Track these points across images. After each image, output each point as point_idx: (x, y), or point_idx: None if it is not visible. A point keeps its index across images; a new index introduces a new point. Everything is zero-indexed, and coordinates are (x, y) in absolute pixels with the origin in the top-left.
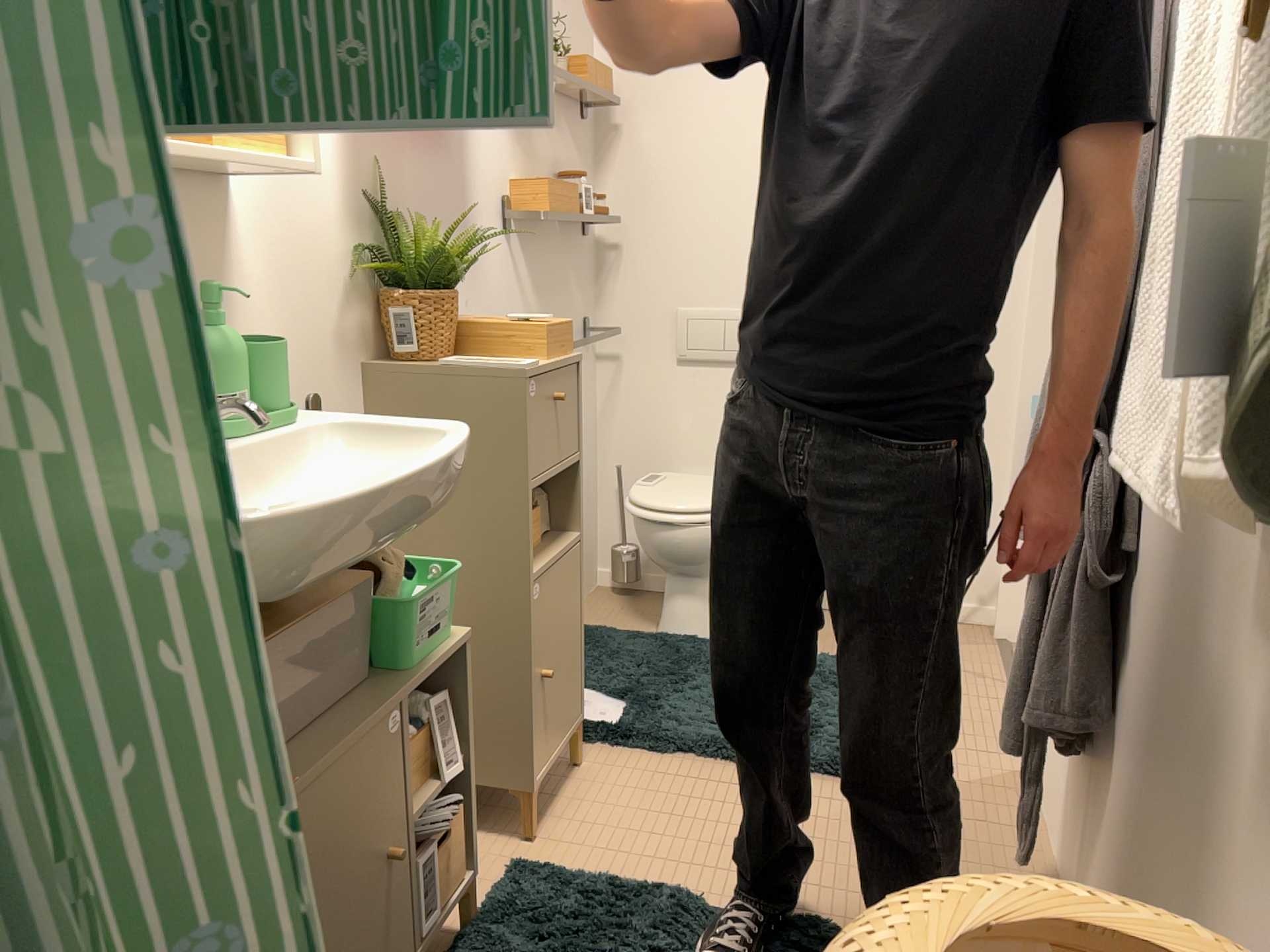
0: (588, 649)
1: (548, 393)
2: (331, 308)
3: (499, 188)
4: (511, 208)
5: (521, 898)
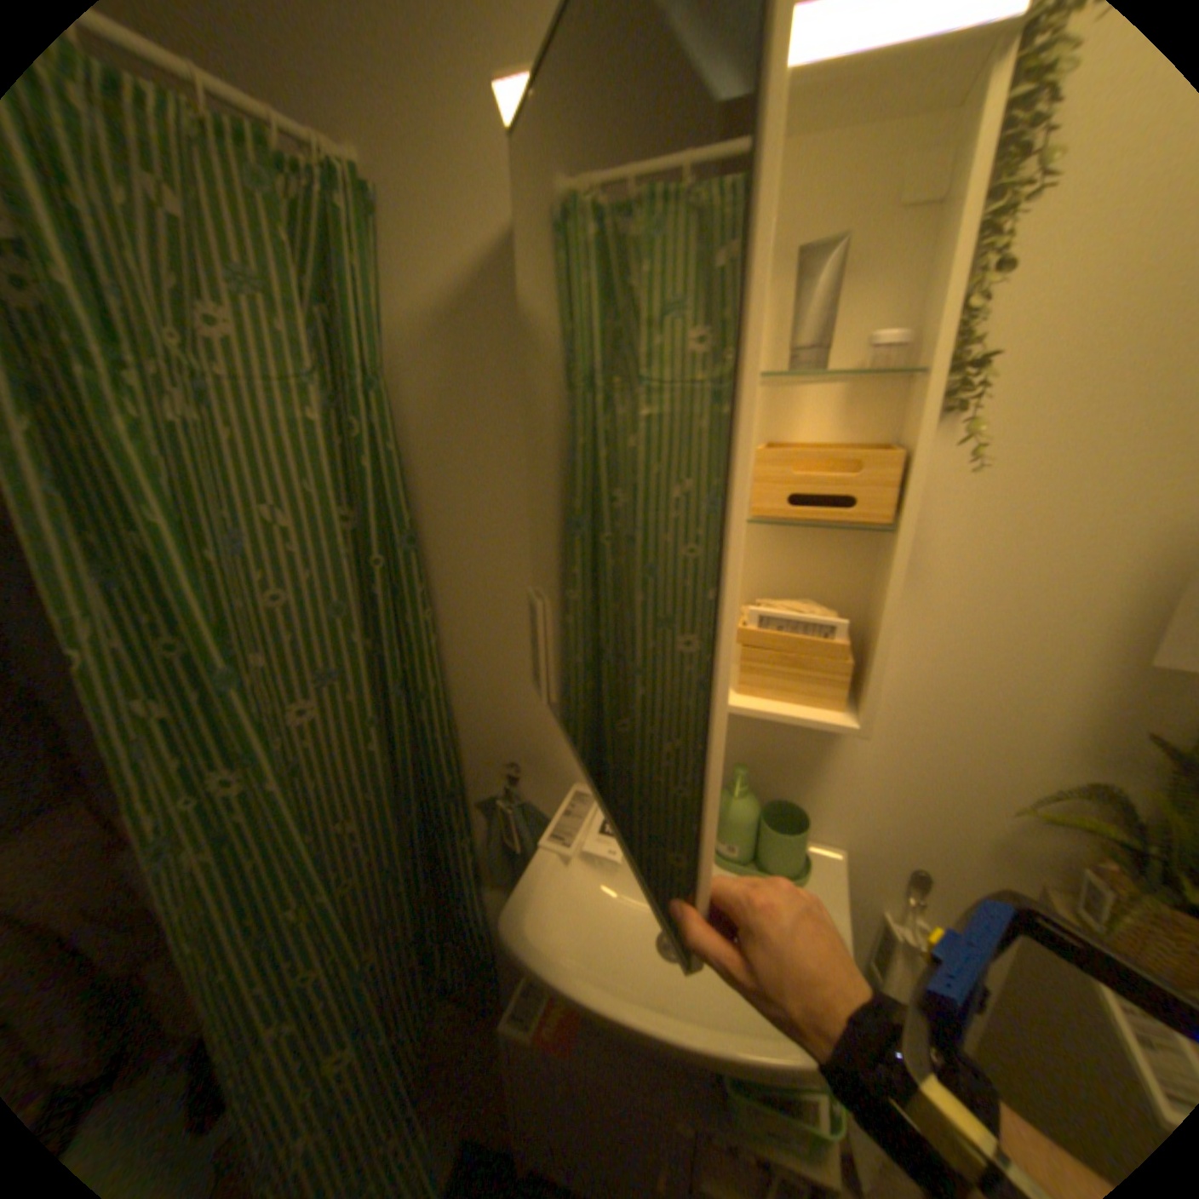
0: None
1: None
2: (995, 822)
3: None
4: None
5: None
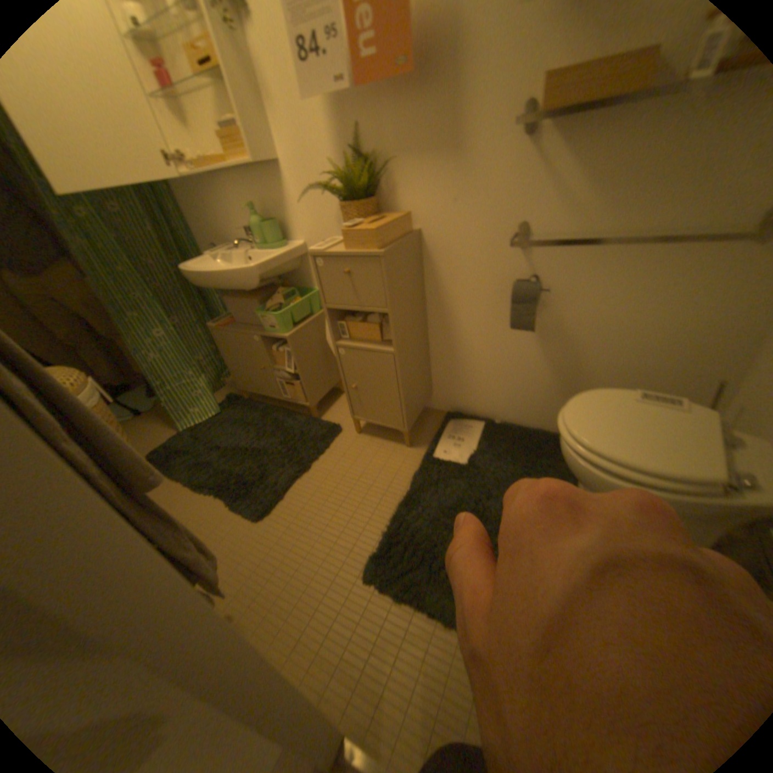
0: (530, 444)
1: (338, 266)
2: (330, 204)
3: (519, 87)
4: (538, 103)
5: (318, 425)
